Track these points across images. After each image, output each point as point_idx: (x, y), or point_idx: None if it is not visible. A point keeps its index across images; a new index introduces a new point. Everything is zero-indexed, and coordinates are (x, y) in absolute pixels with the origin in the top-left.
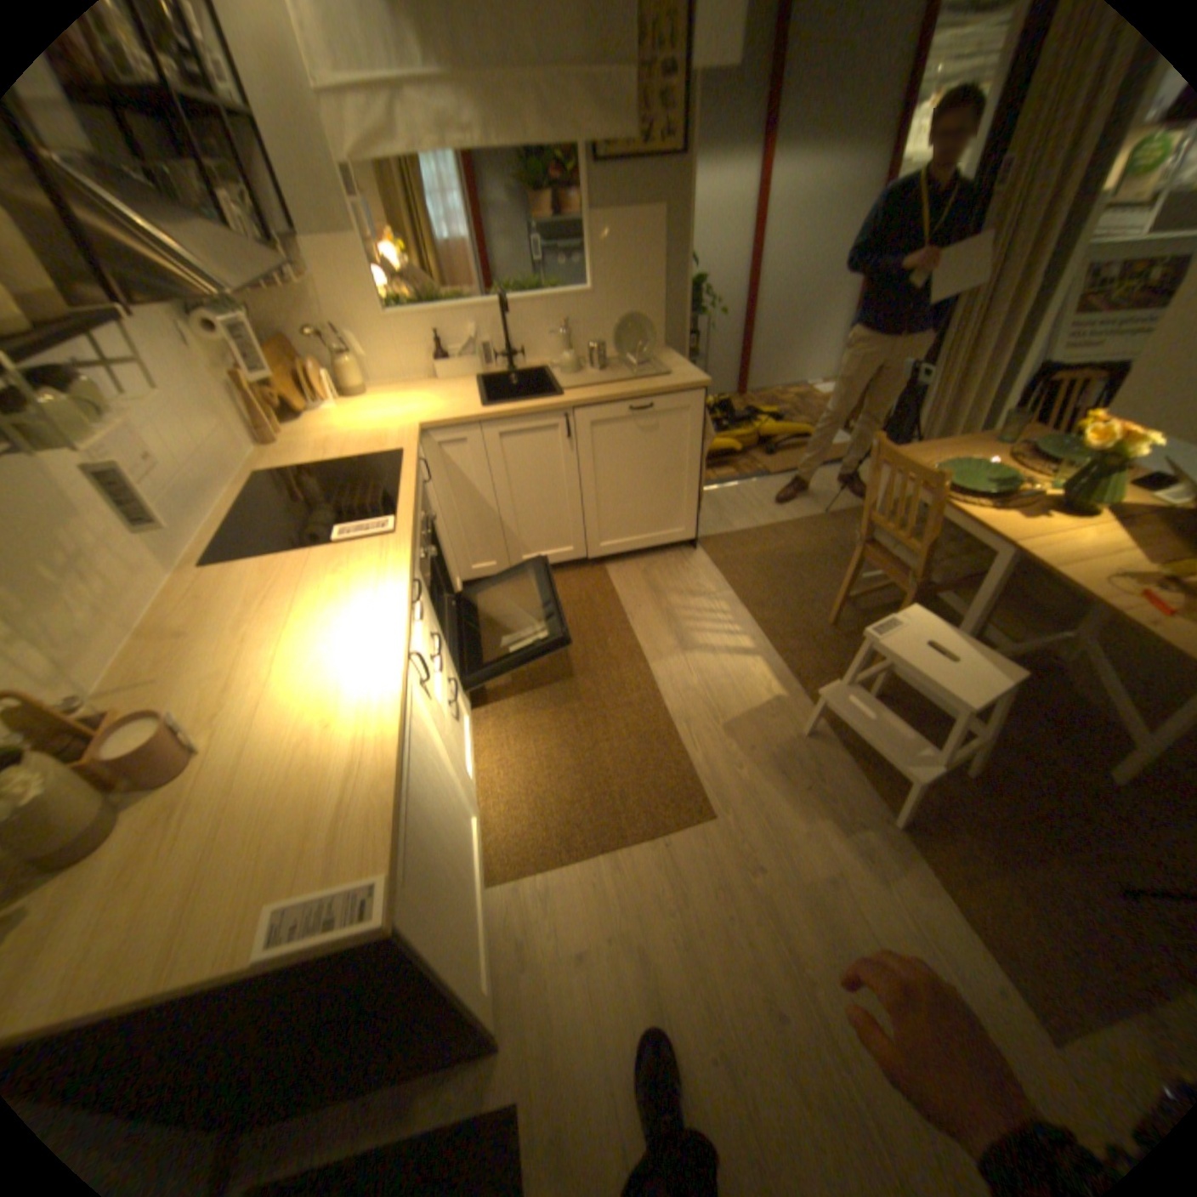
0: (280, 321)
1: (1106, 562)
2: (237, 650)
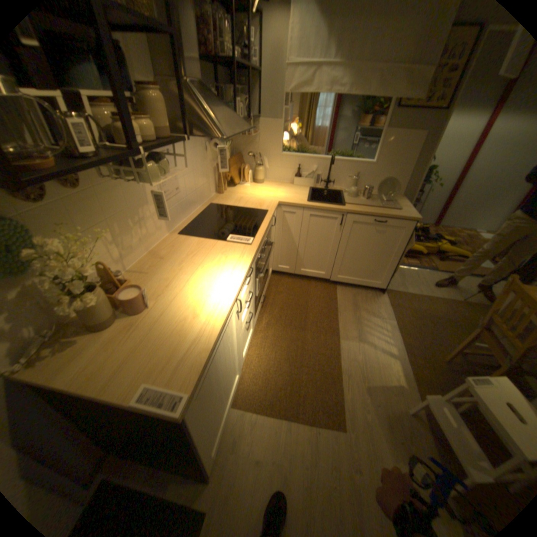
0: (242, 147)
1: None
2: (176, 272)
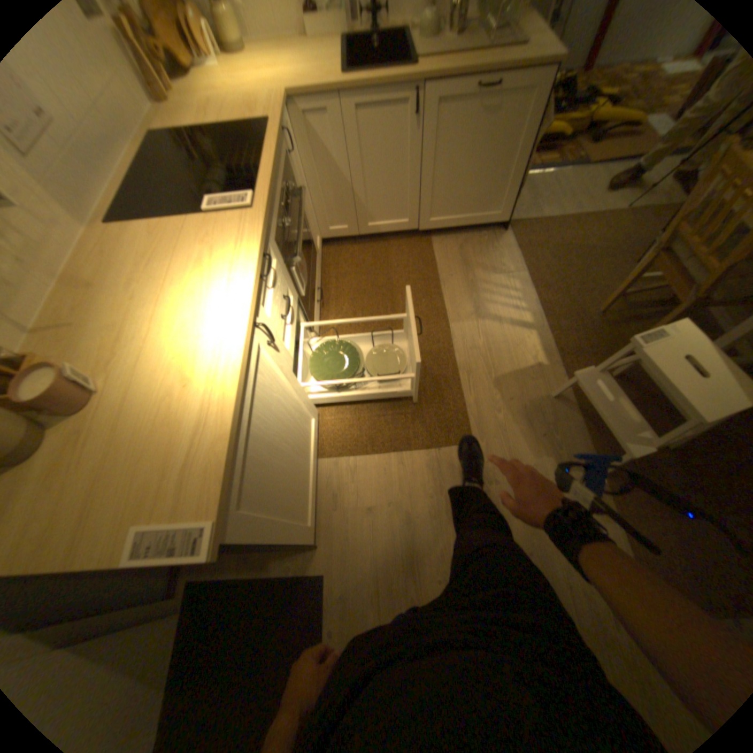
0: None
1: None
2: (128, 306)
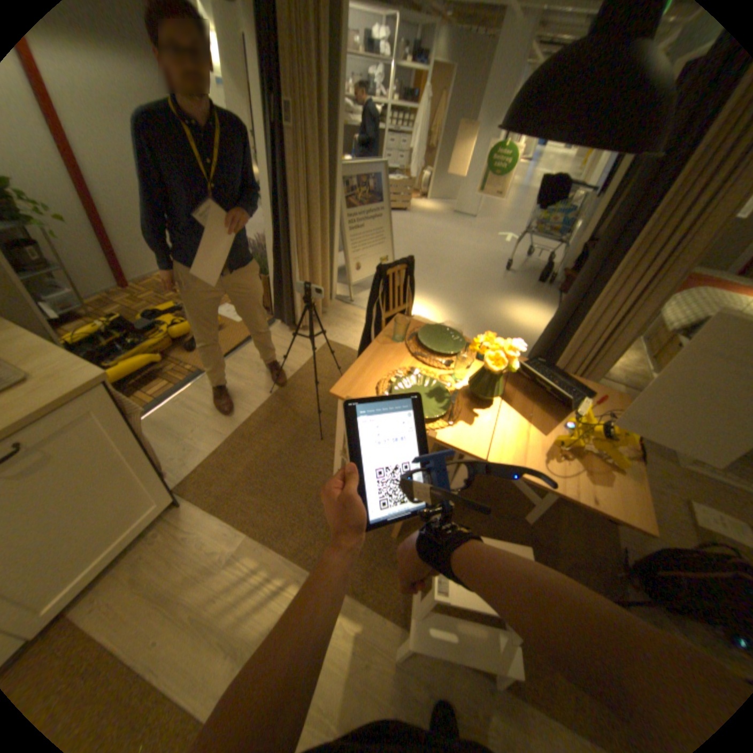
0: None
1: (535, 452)
2: None
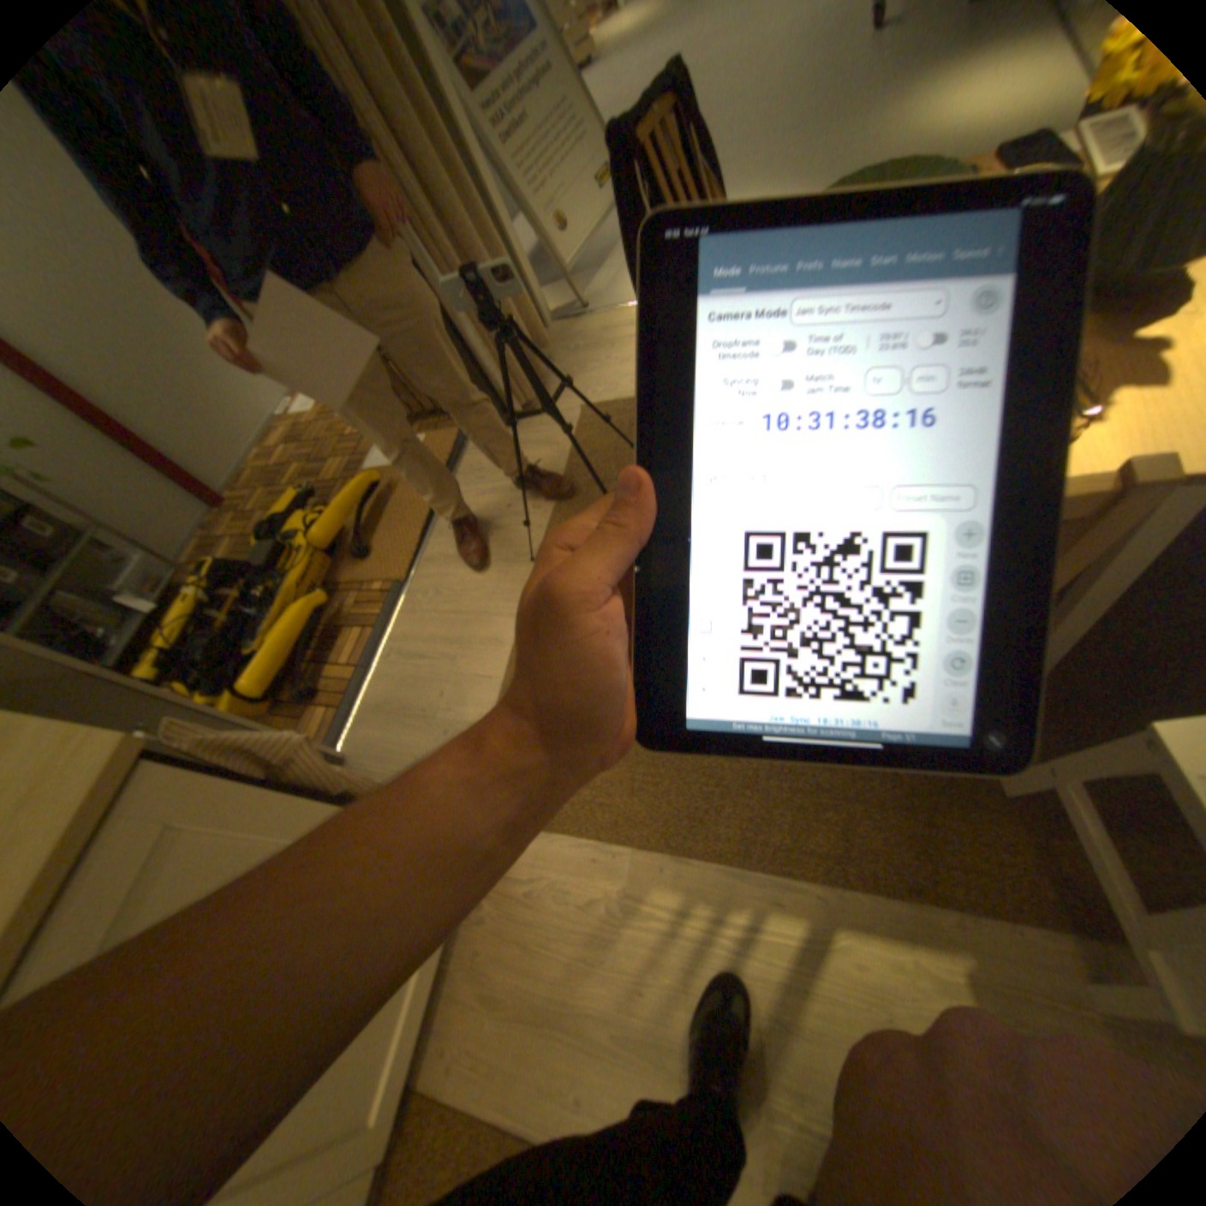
0: None
1: None
2: None
